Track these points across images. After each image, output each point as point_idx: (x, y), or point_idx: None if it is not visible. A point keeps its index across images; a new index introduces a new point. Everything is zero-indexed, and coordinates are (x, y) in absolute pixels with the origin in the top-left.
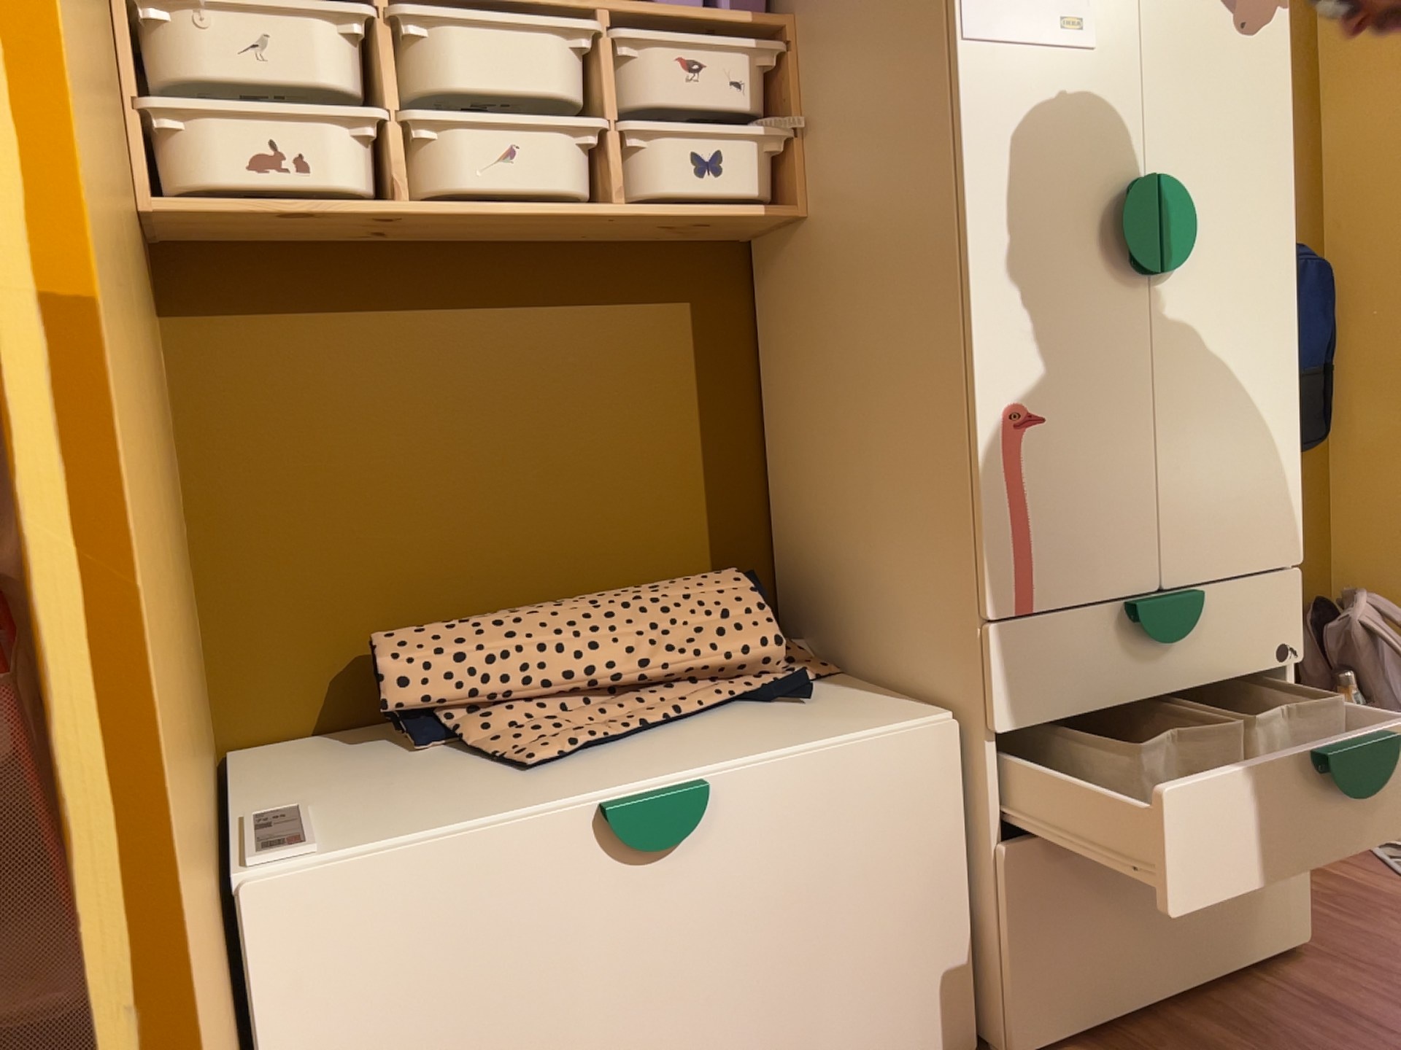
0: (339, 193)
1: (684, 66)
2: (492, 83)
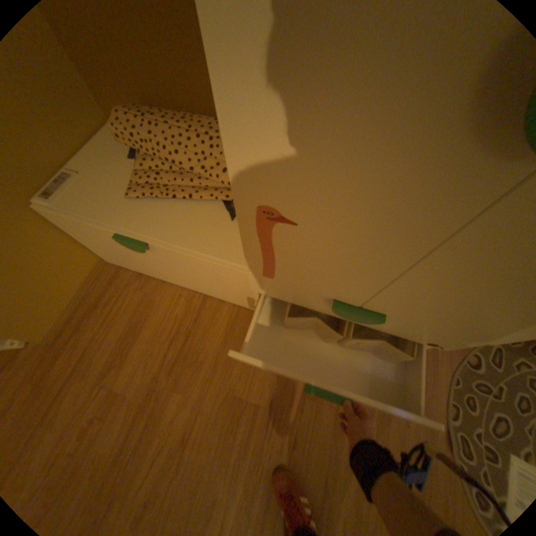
0: None
1: None
2: None
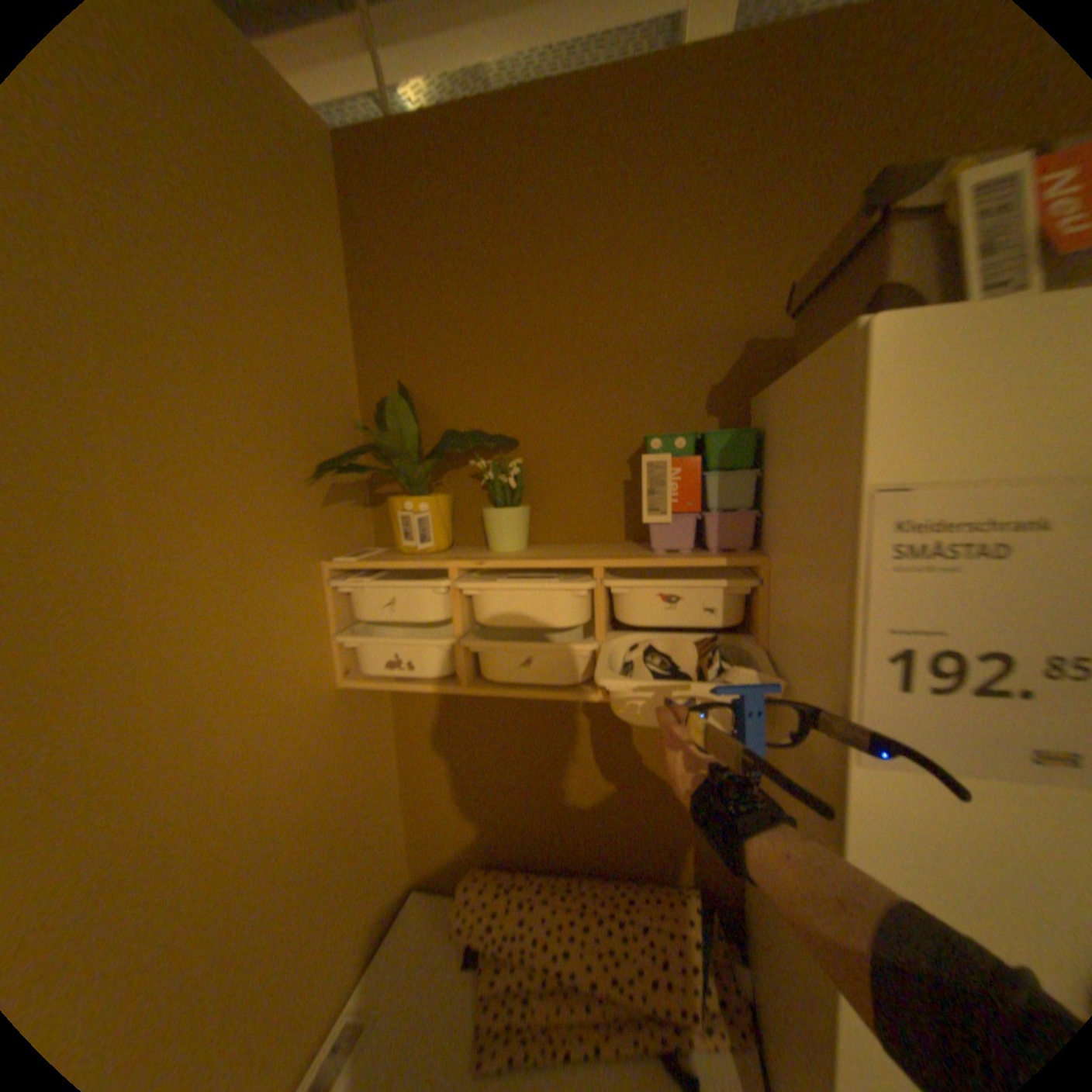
0: (433, 673)
1: (658, 604)
2: (519, 615)
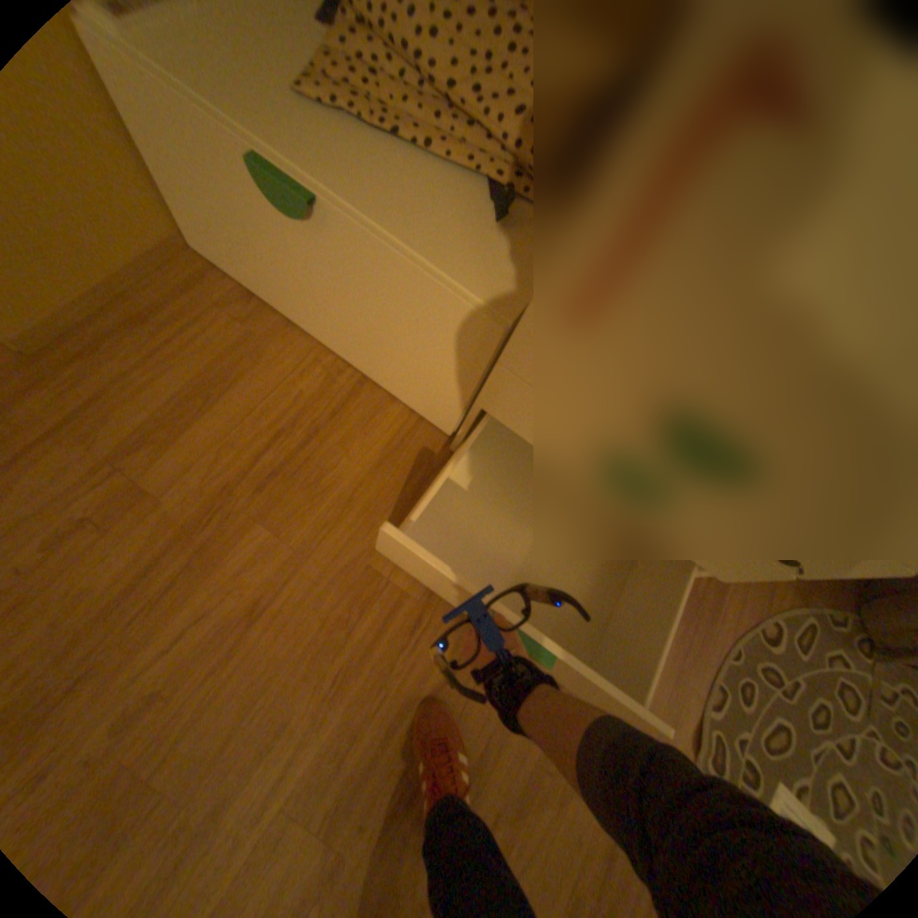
0: None
1: None
2: None
